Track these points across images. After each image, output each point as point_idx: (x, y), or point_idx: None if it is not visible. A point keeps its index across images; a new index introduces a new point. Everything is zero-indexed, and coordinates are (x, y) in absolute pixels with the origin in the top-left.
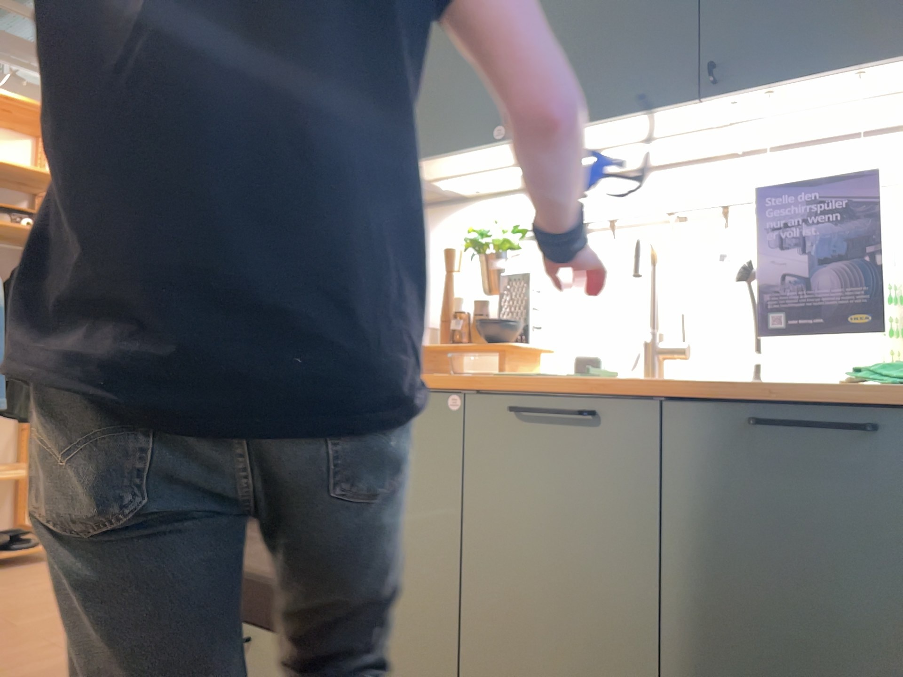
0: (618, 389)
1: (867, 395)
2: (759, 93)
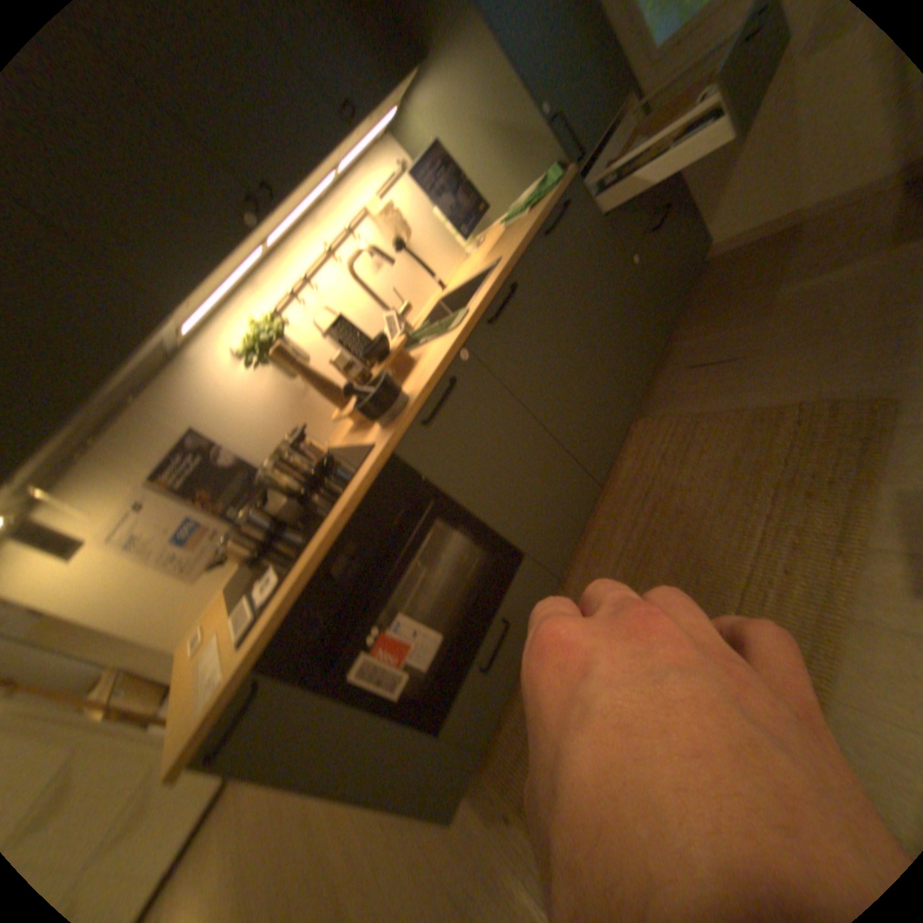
0: (511, 262)
1: (553, 195)
2: (369, 112)
